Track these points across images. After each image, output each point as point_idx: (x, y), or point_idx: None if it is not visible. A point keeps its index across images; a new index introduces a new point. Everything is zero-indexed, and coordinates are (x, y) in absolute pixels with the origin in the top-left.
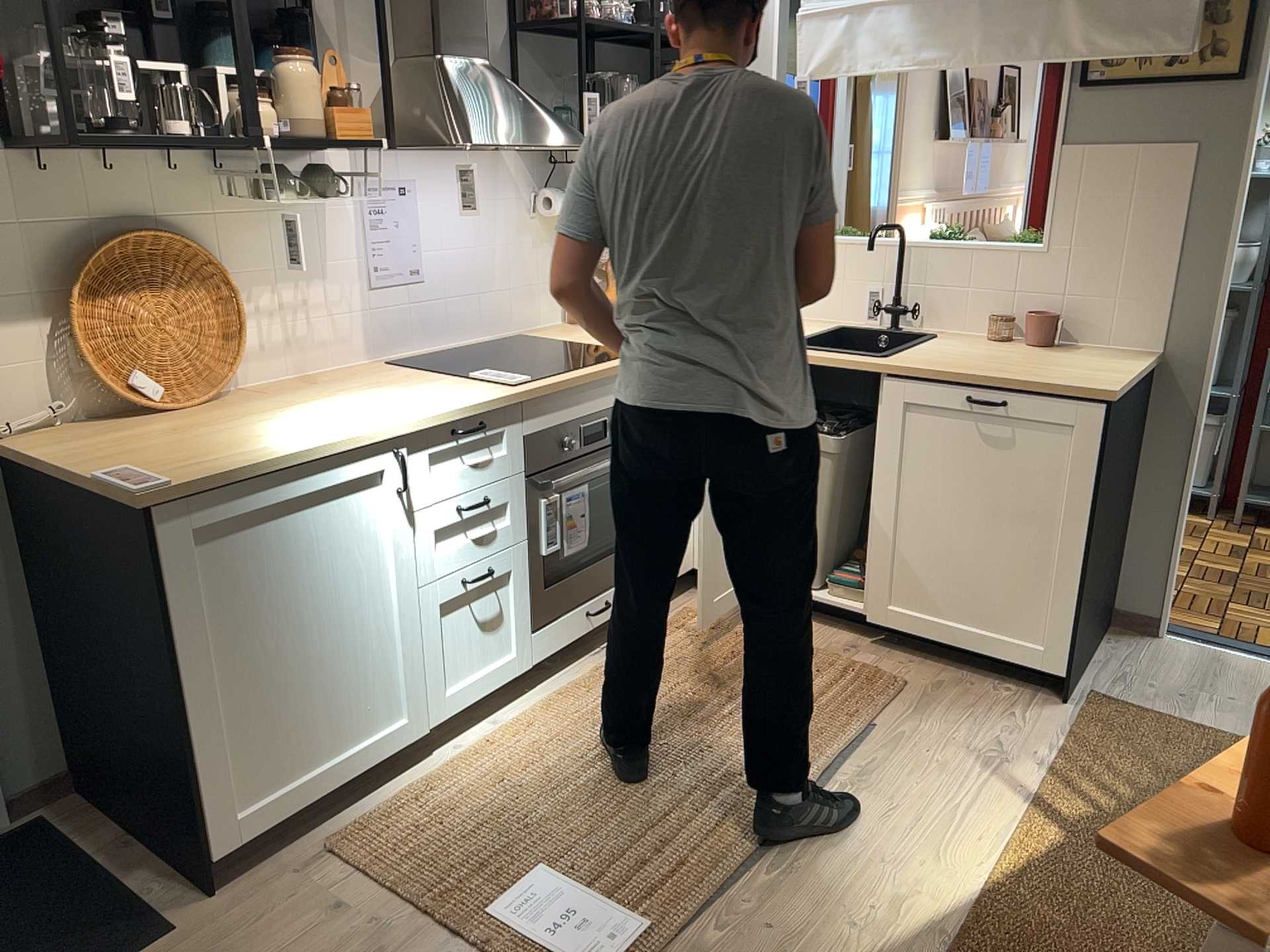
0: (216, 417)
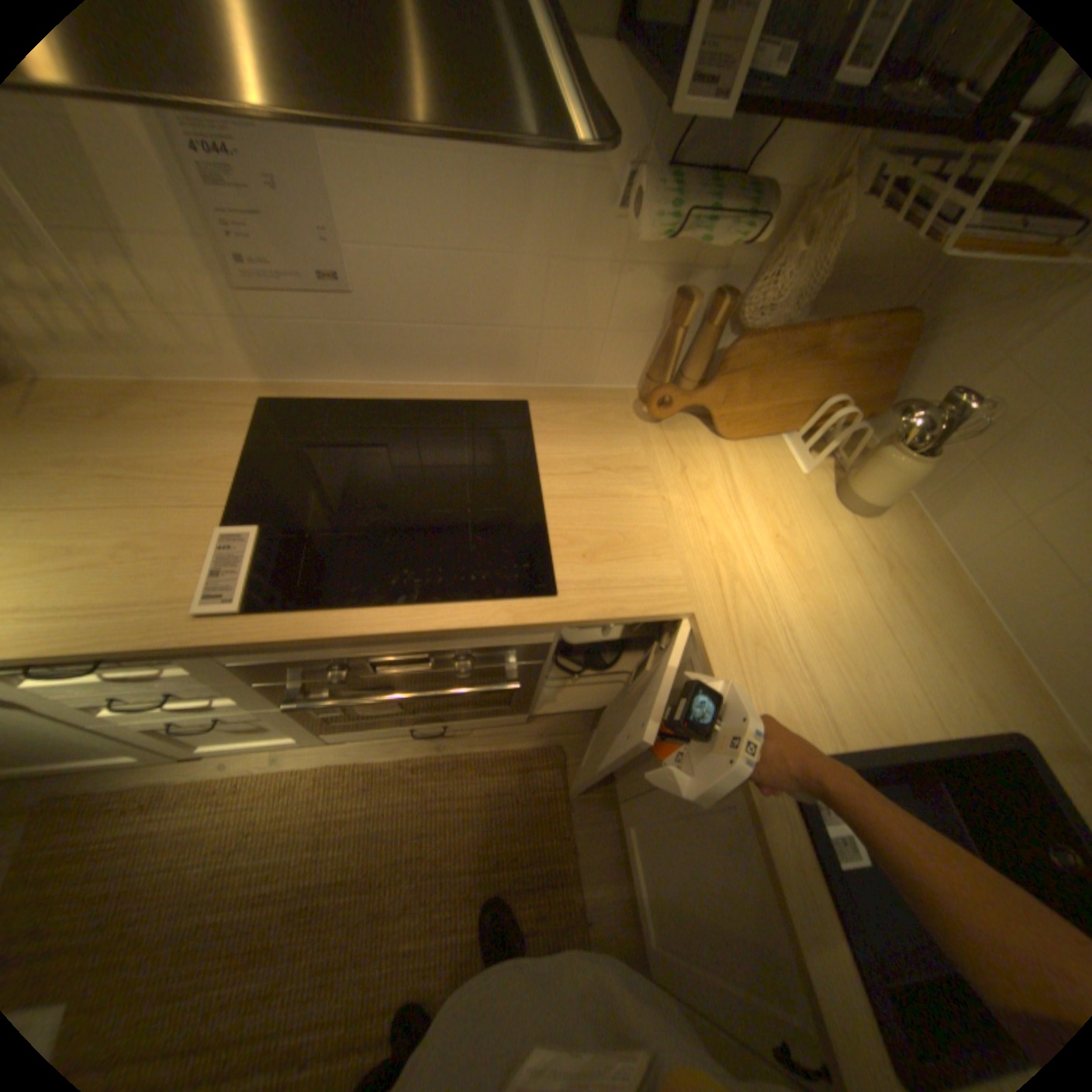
0: None
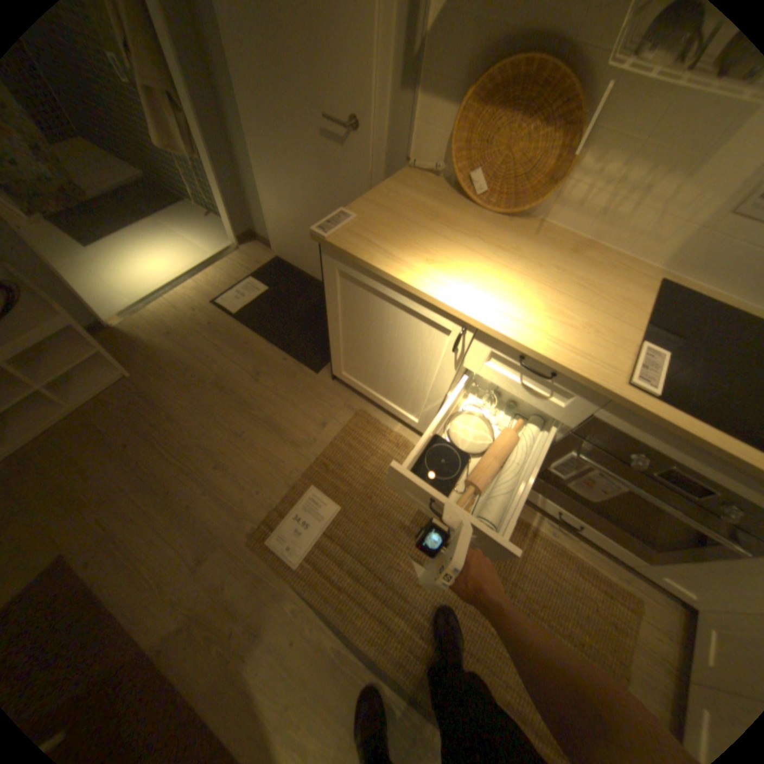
0: (473, 224)
